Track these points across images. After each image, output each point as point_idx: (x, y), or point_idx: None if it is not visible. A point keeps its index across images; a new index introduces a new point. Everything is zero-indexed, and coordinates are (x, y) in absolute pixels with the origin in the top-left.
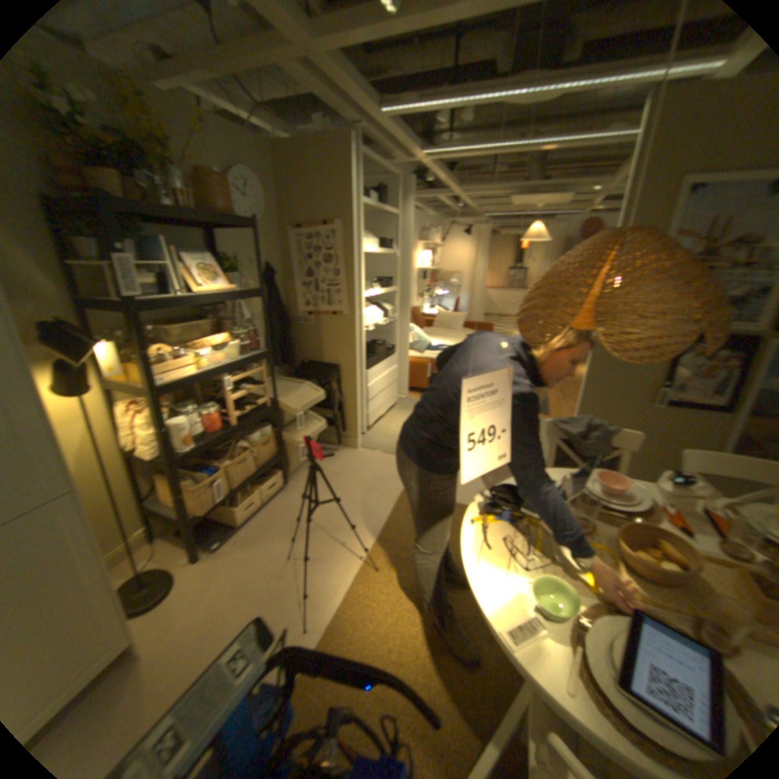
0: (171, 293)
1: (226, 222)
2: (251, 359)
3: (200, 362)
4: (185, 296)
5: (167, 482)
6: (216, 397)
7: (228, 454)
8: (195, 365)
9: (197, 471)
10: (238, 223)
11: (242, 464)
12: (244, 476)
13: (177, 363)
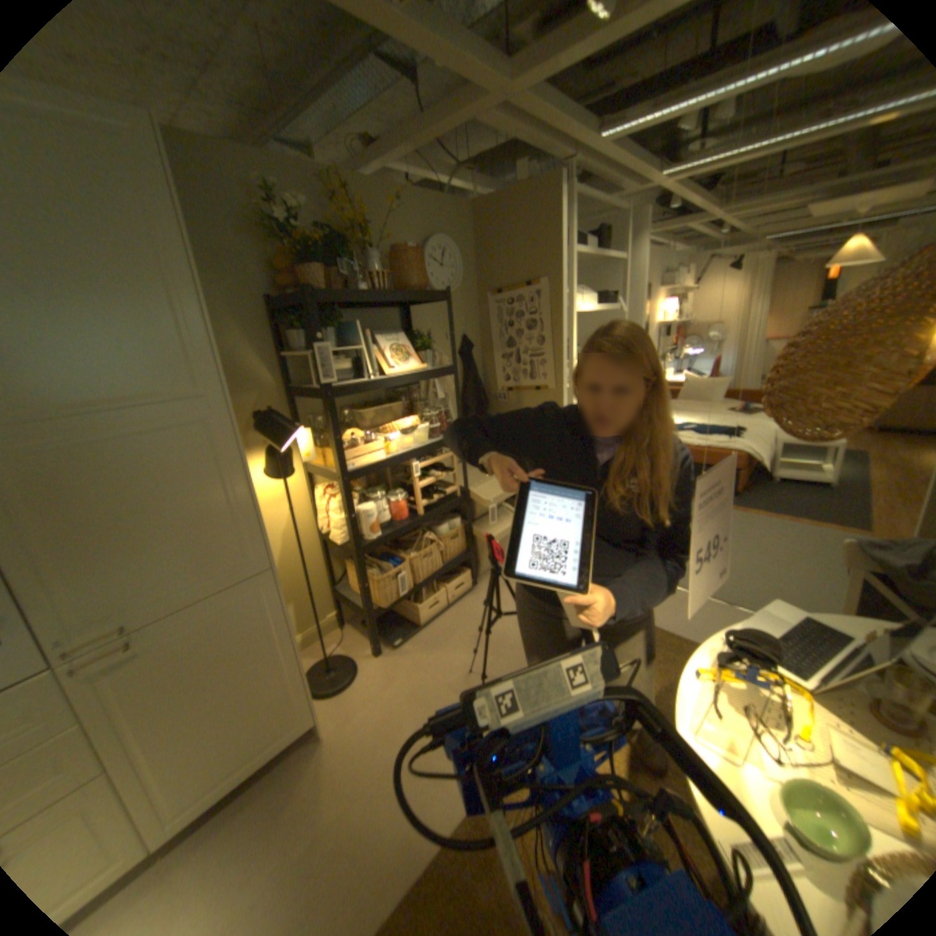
0: (367, 377)
1: (423, 298)
2: (443, 443)
3: (392, 447)
4: (379, 380)
5: (357, 568)
6: (407, 483)
7: (417, 545)
8: (387, 449)
9: (386, 559)
10: (435, 297)
11: (430, 557)
12: (432, 570)
13: (370, 448)
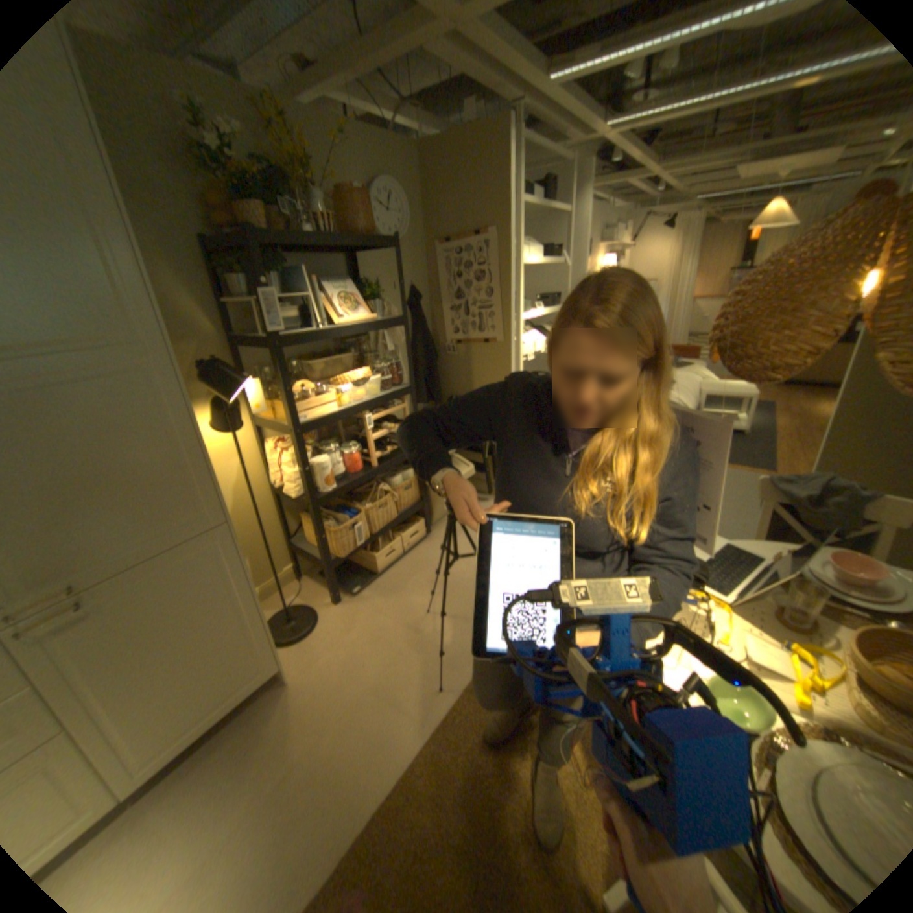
0: (315, 326)
1: (370, 244)
2: (395, 395)
3: (343, 399)
4: (328, 329)
5: (313, 520)
6: (359, 435)
7: (372, 497)
8: (338, 401)
9: (341, 511)
10: (382, 243)
11: (385, 508)
12: (387, 520)
13: (321, 400)
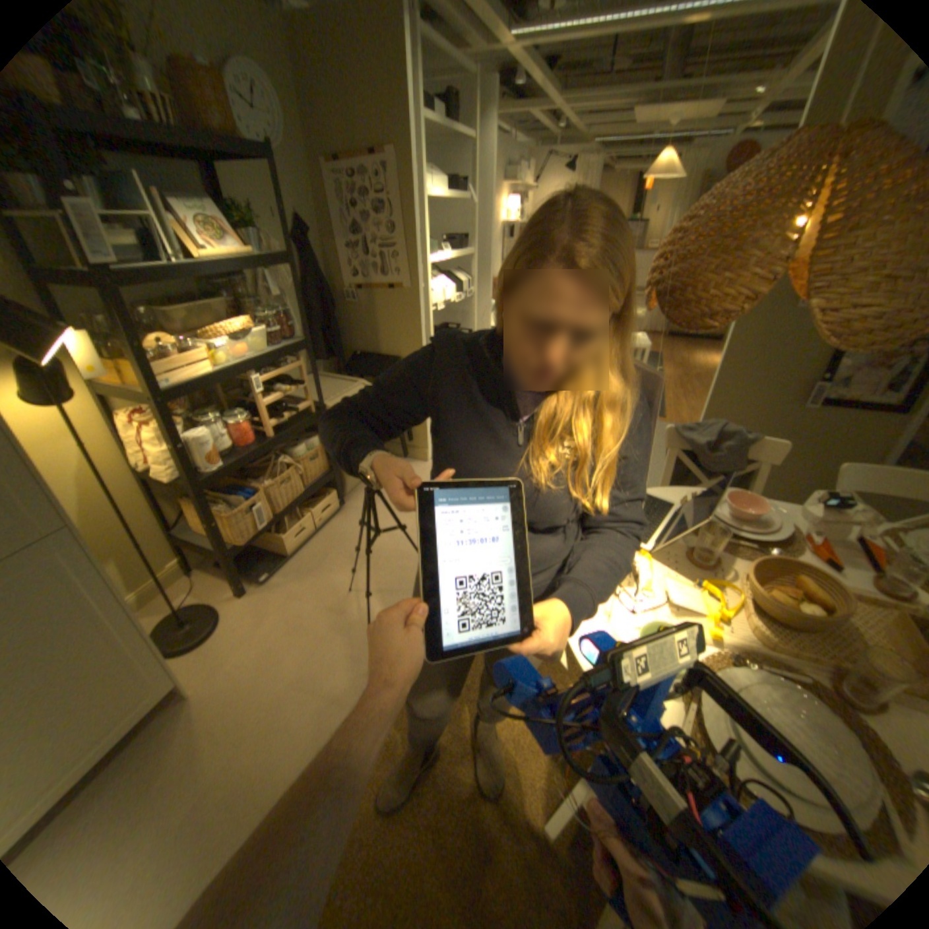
0: (165, 258)
1: (232, 150)
2: (287, 351)
3: (219, 356)
4: (185, 264)
5: (197, 507)
6: (247, 401)
7: (271, 472)
8: (213, 359)
9: (234, 492)
10: (249, 151)
11: (288, 483)
12: (292, 496)
13: (187, 358)
